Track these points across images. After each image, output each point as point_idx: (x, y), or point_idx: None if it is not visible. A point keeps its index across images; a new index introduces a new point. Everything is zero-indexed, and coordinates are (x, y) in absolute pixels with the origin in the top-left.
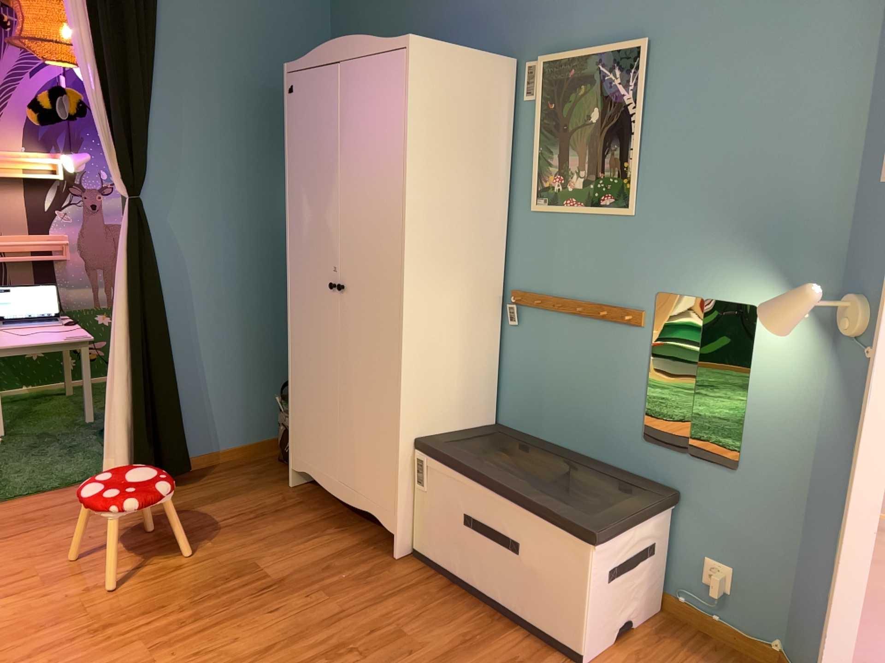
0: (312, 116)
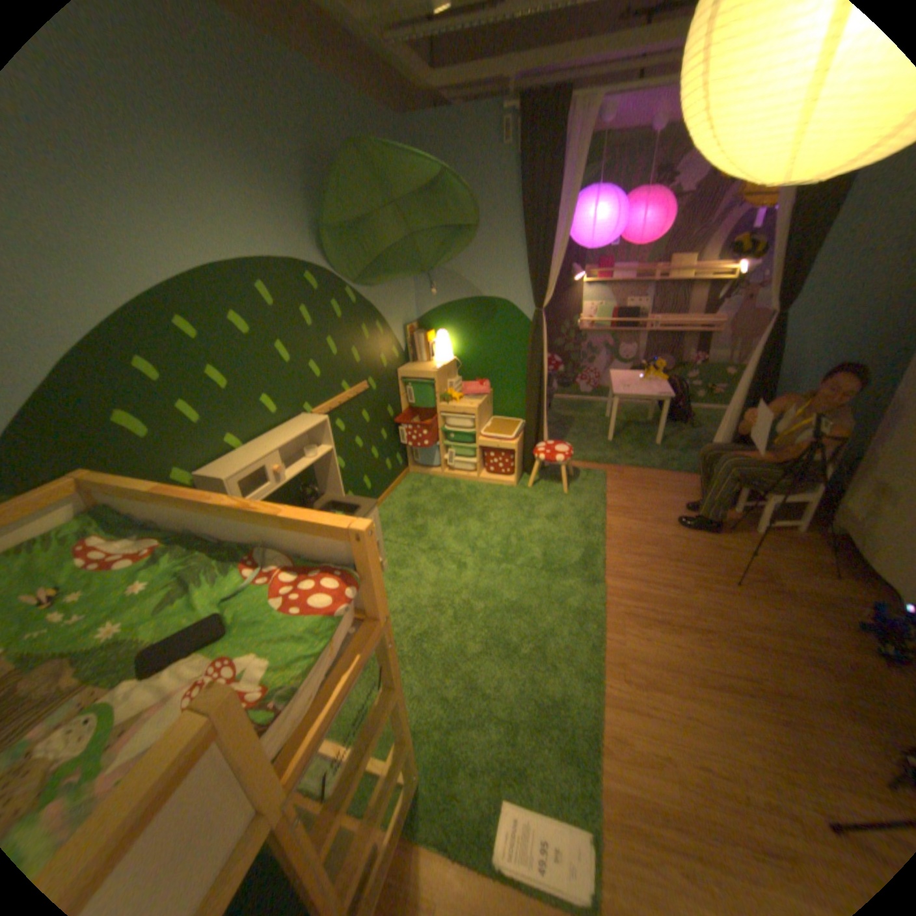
0: None
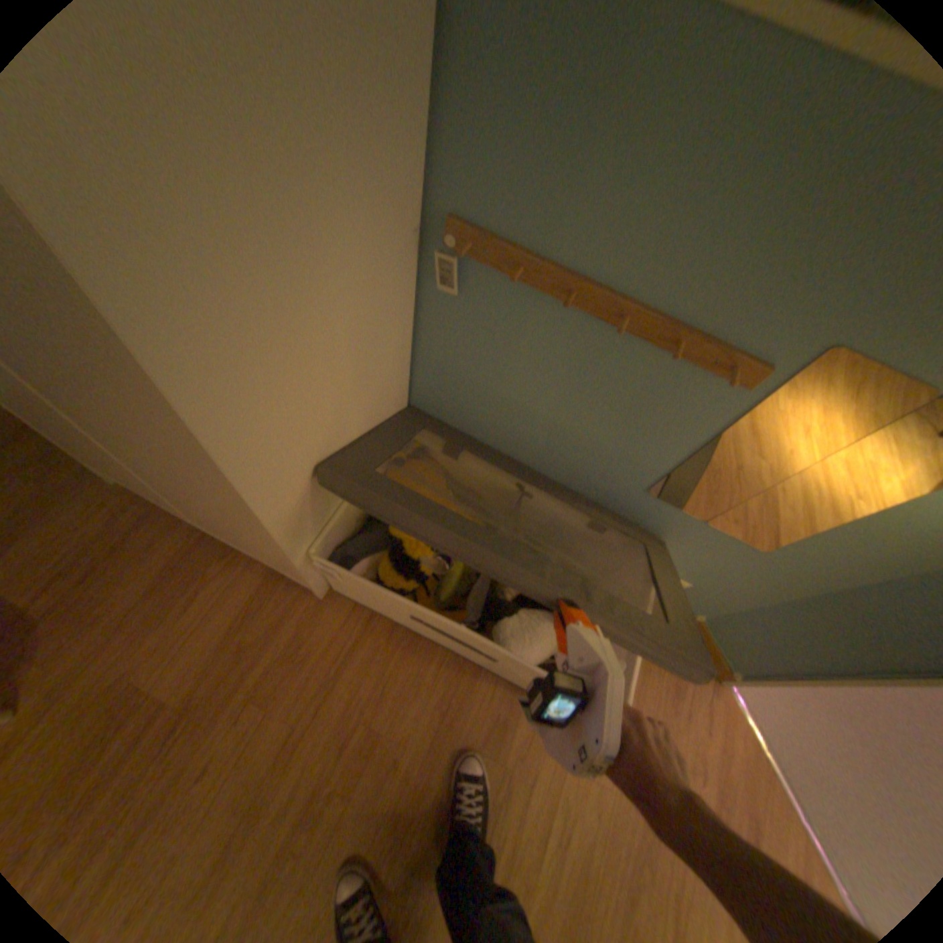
0: None
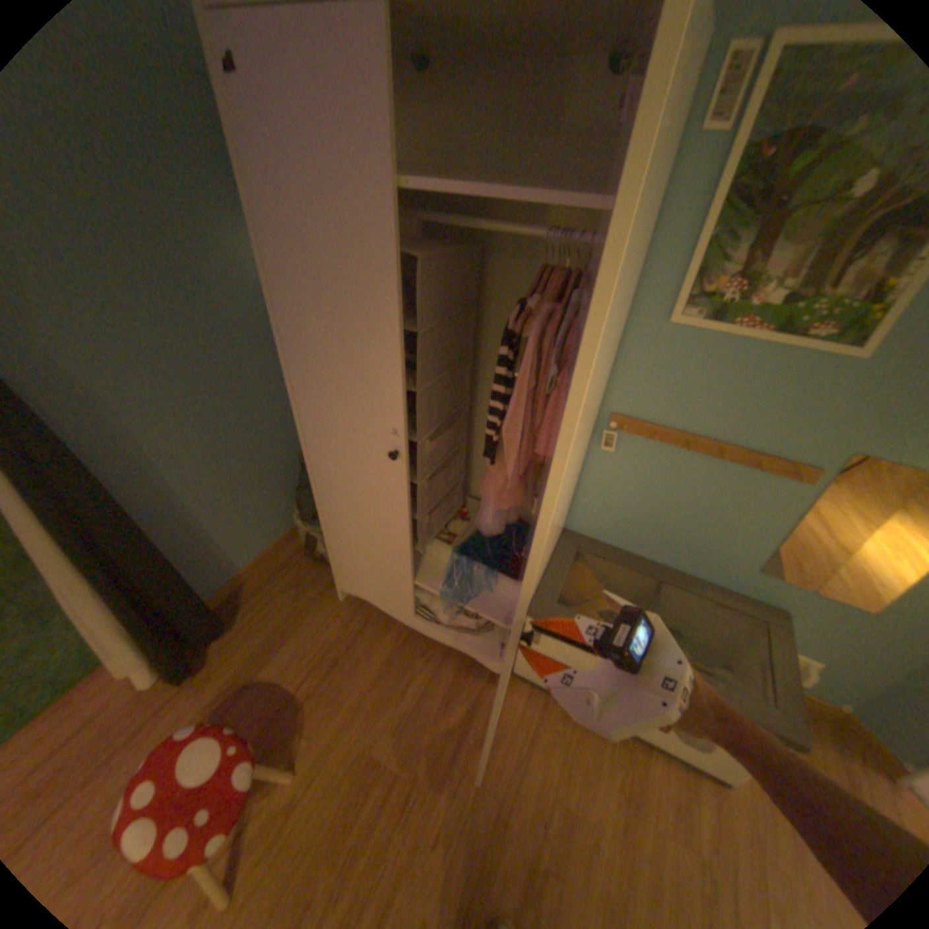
0: (309, 147)
